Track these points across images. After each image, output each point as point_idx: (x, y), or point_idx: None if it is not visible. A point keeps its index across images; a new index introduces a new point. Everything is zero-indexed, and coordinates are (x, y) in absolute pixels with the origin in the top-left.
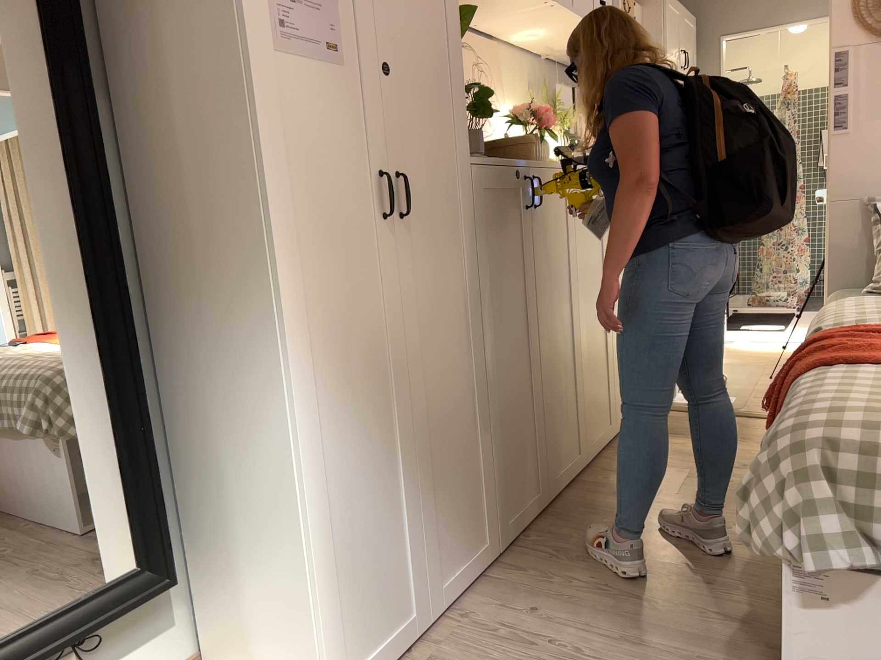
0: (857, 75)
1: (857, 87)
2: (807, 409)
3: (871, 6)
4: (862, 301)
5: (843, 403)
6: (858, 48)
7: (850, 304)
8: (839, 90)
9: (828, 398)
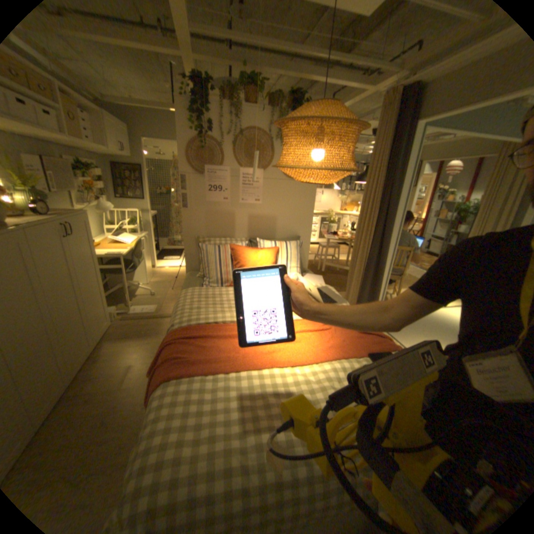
0: (193, 185)
1: (193, 190)
2: (147, 453)
3: (196, 156)
4: (195, 294)
5: (164, 450)
6: (192, 174)
7: (190, 297)
8: (186, 190)
9: (159, 440)
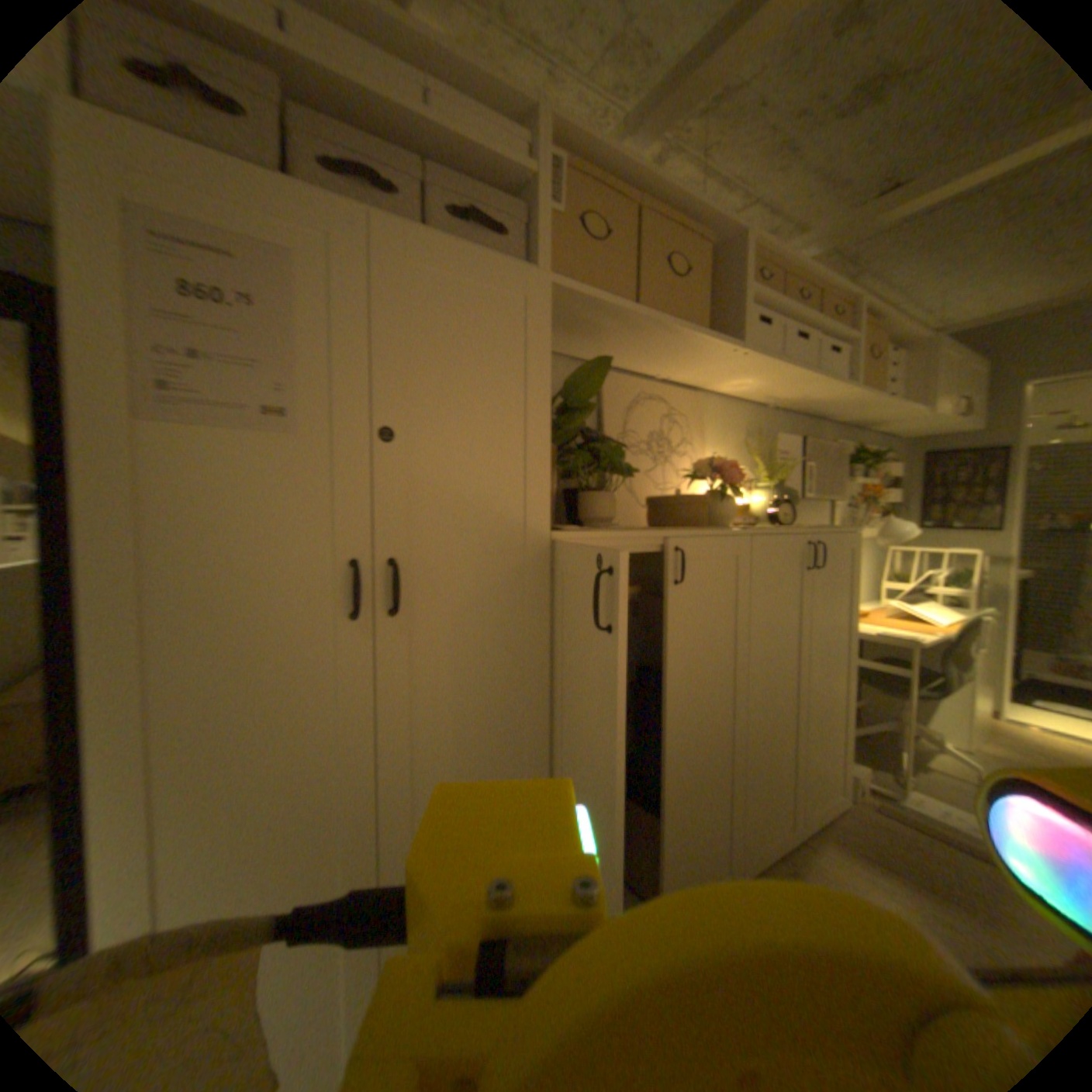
0: None
1: None
2: None
3: None
4: None
5: None
6: None
7: None
8: None
9: None
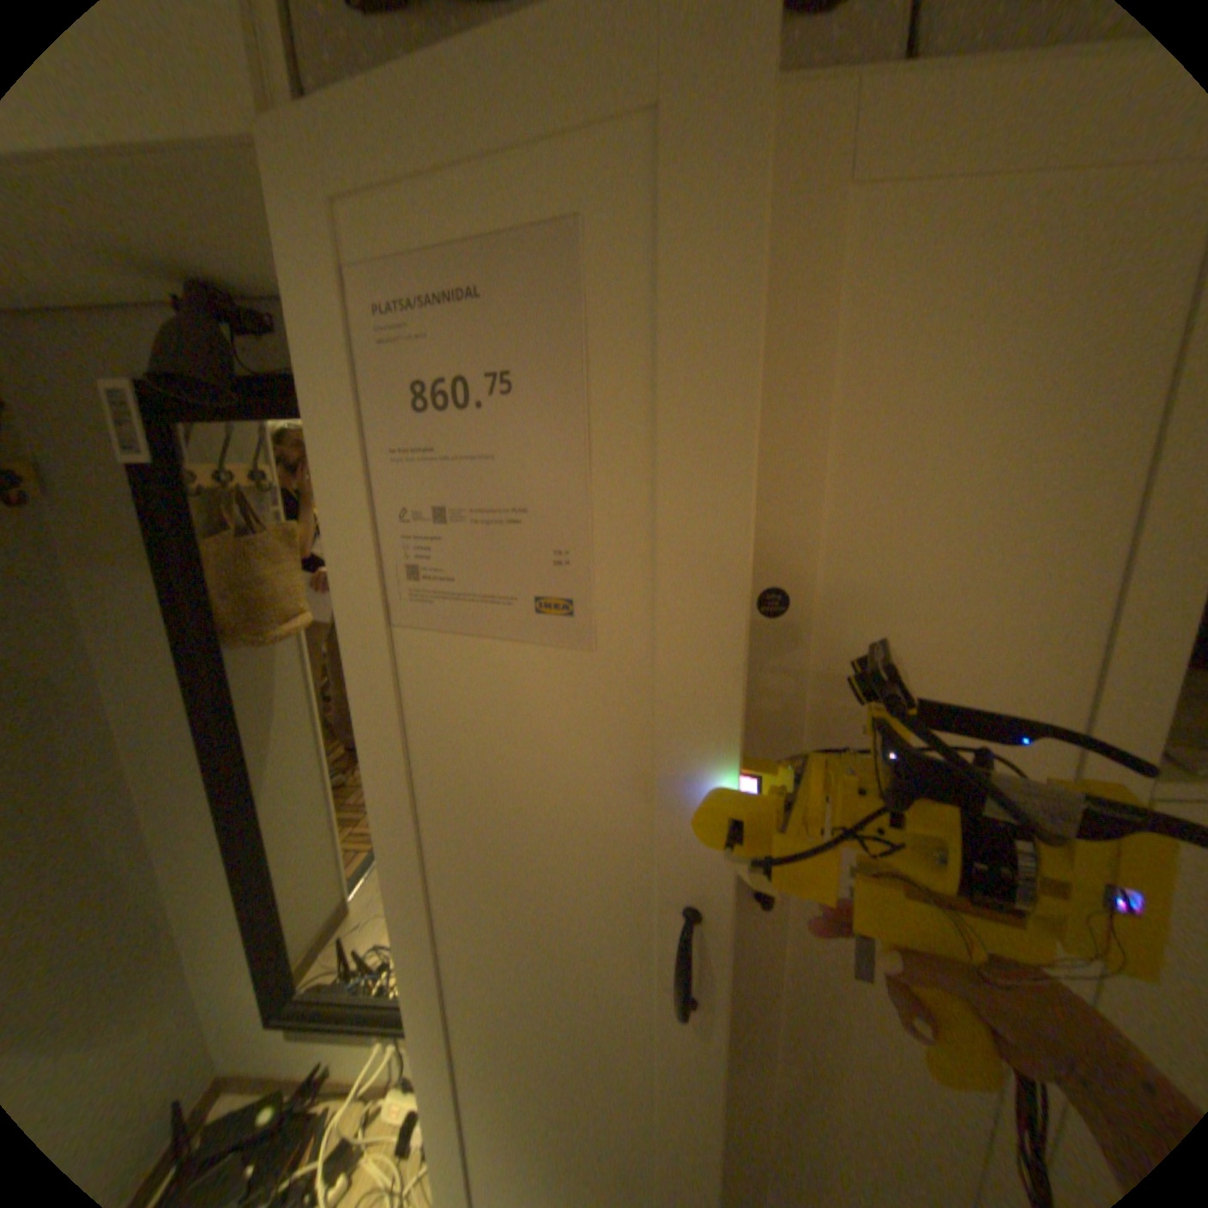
0: None
1: None
2: None
3: None
4: None
5: None
6: None
7: None
8: None
9: None
